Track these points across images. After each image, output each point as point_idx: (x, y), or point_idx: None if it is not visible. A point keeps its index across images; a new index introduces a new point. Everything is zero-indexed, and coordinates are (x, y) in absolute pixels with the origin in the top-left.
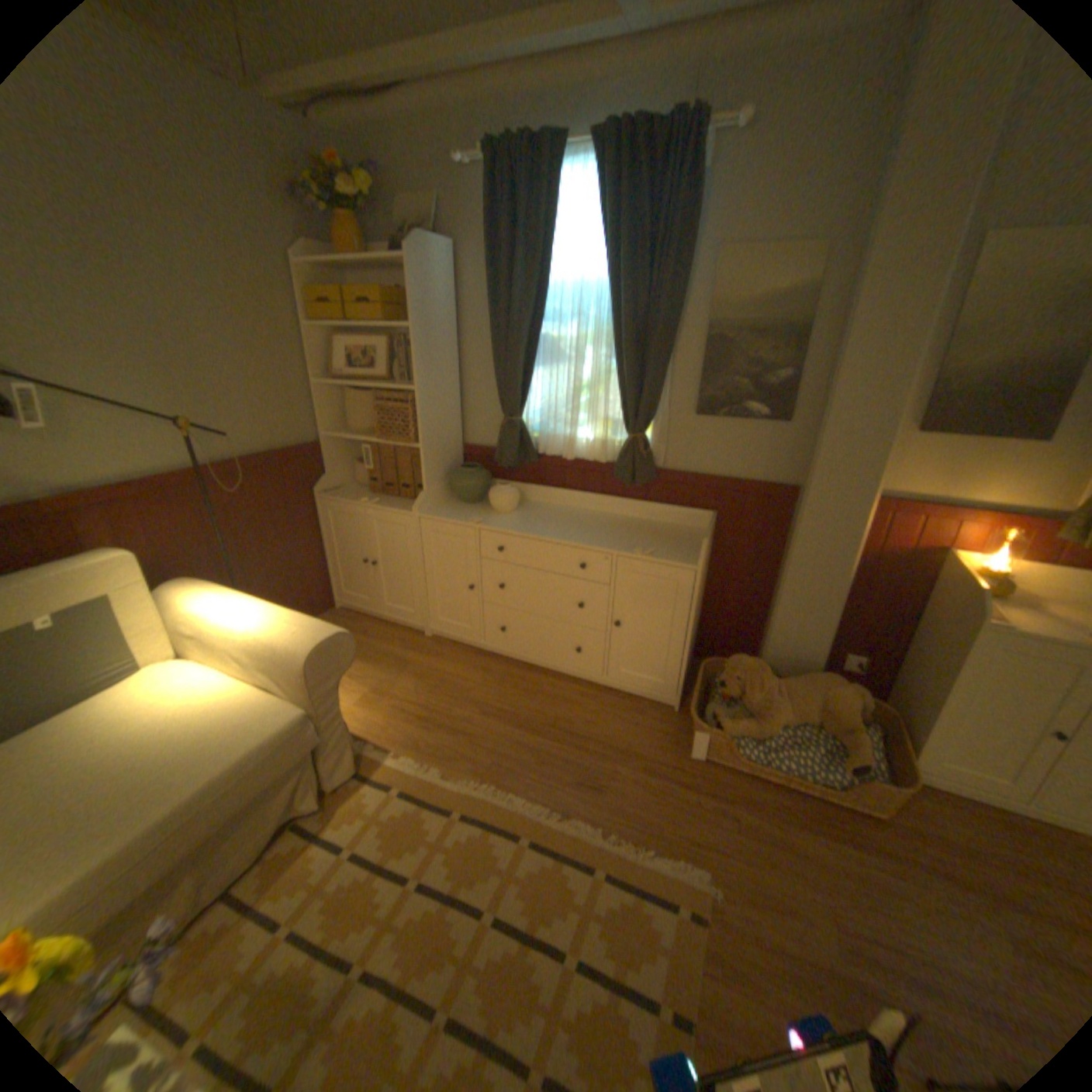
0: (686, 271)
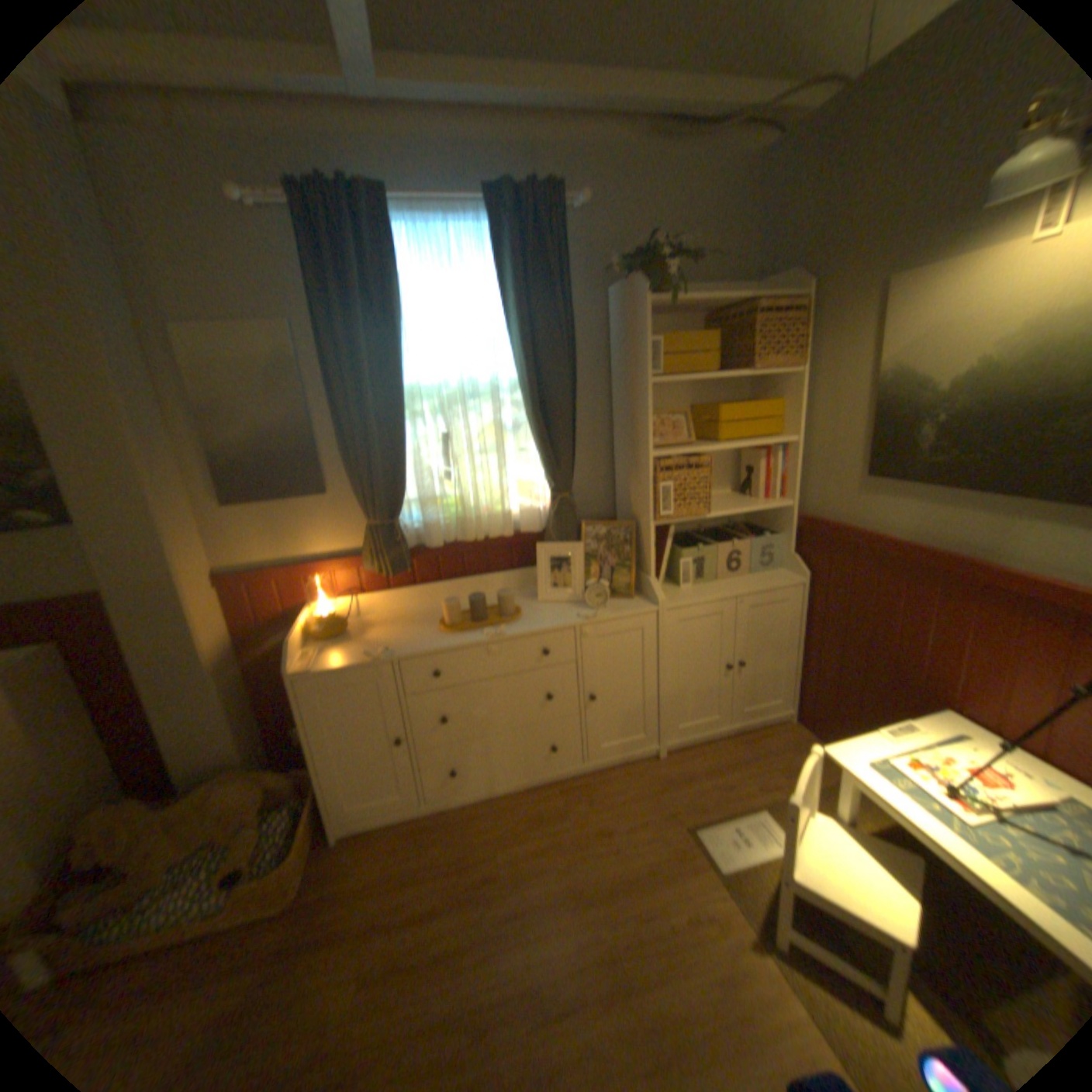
0: None
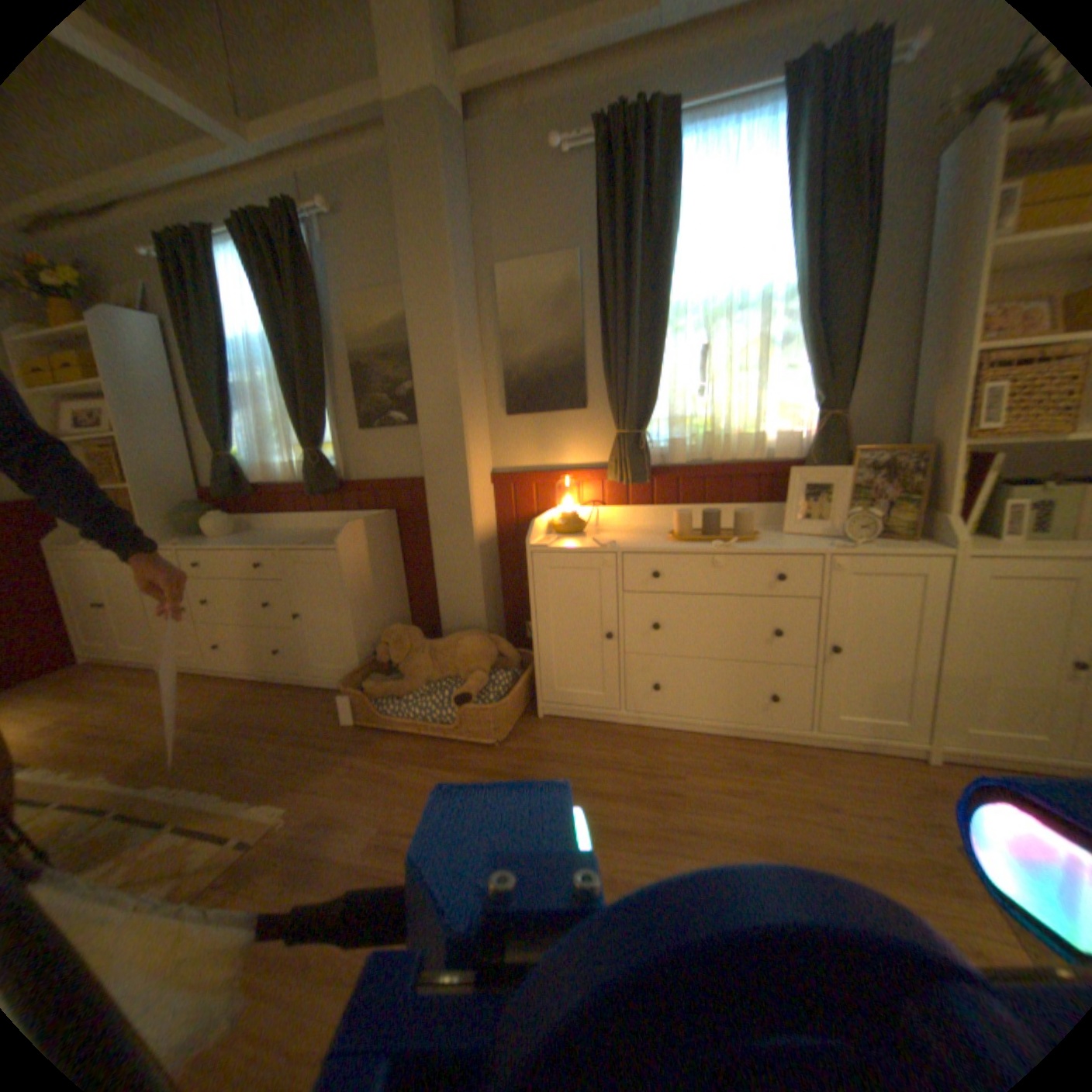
0: (315, 315)
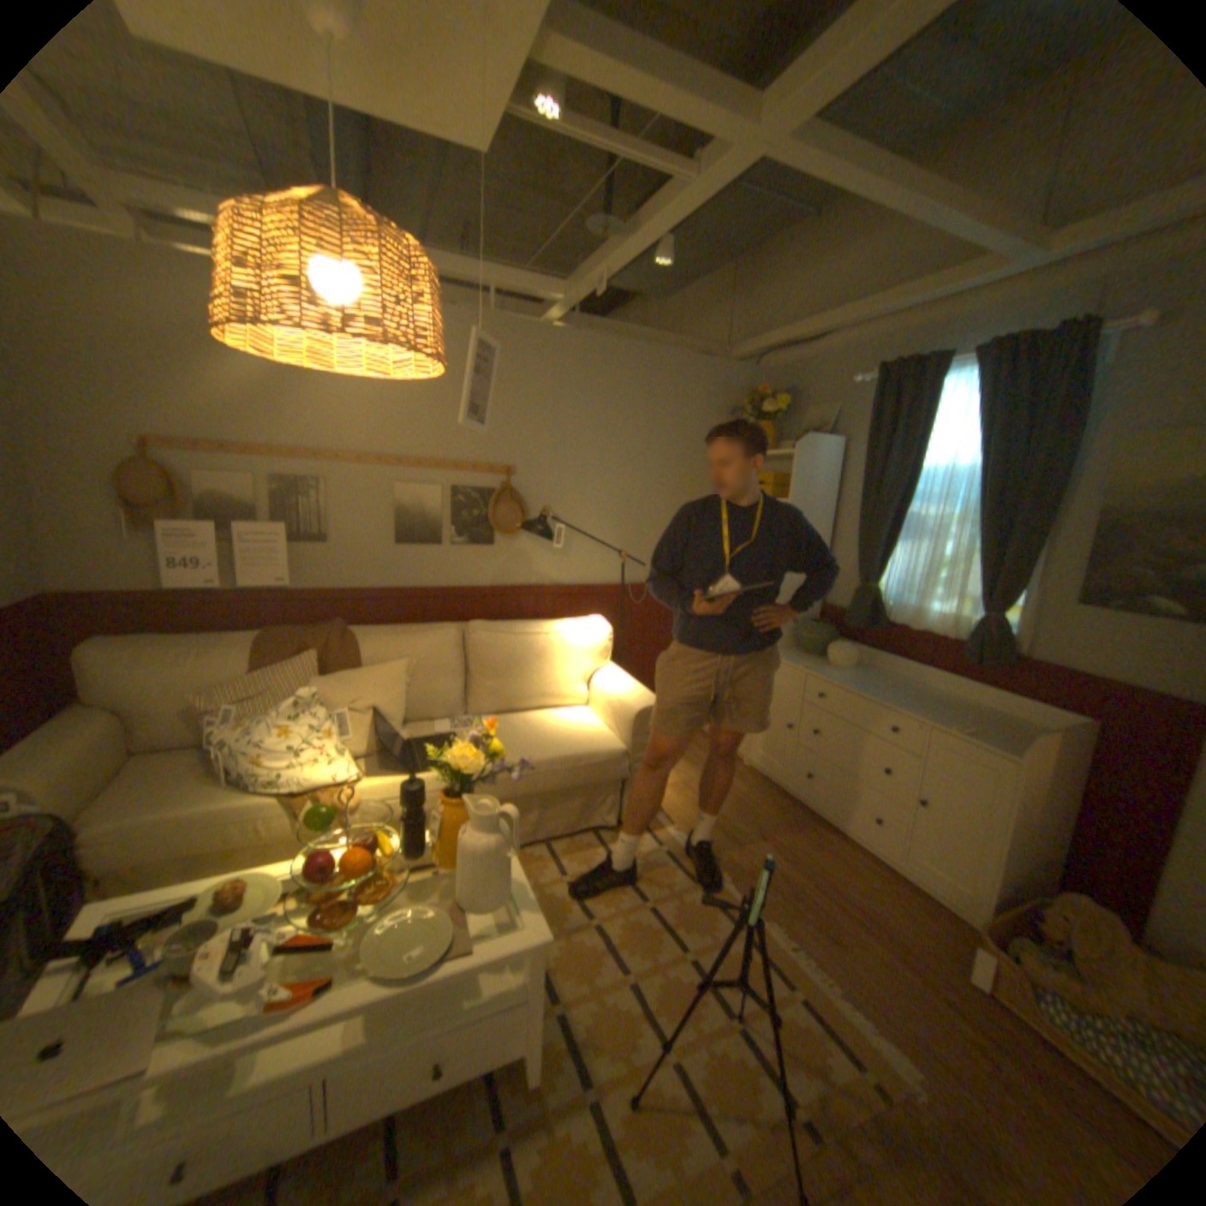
0: (1068, 457)
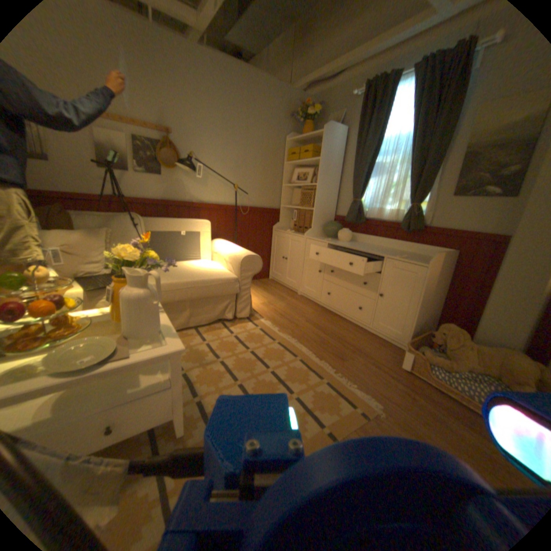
0: (455, 118)
